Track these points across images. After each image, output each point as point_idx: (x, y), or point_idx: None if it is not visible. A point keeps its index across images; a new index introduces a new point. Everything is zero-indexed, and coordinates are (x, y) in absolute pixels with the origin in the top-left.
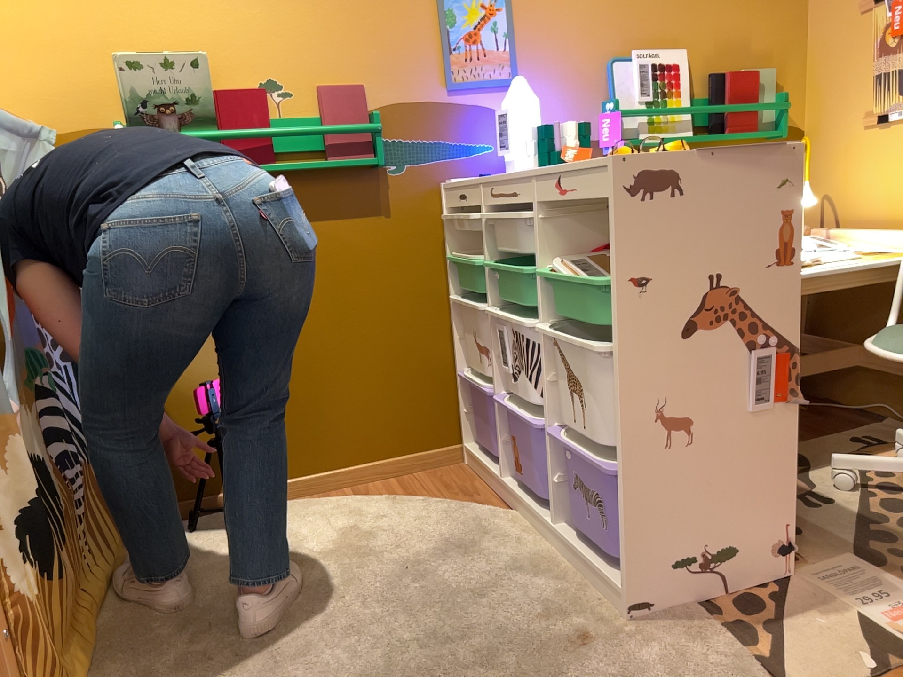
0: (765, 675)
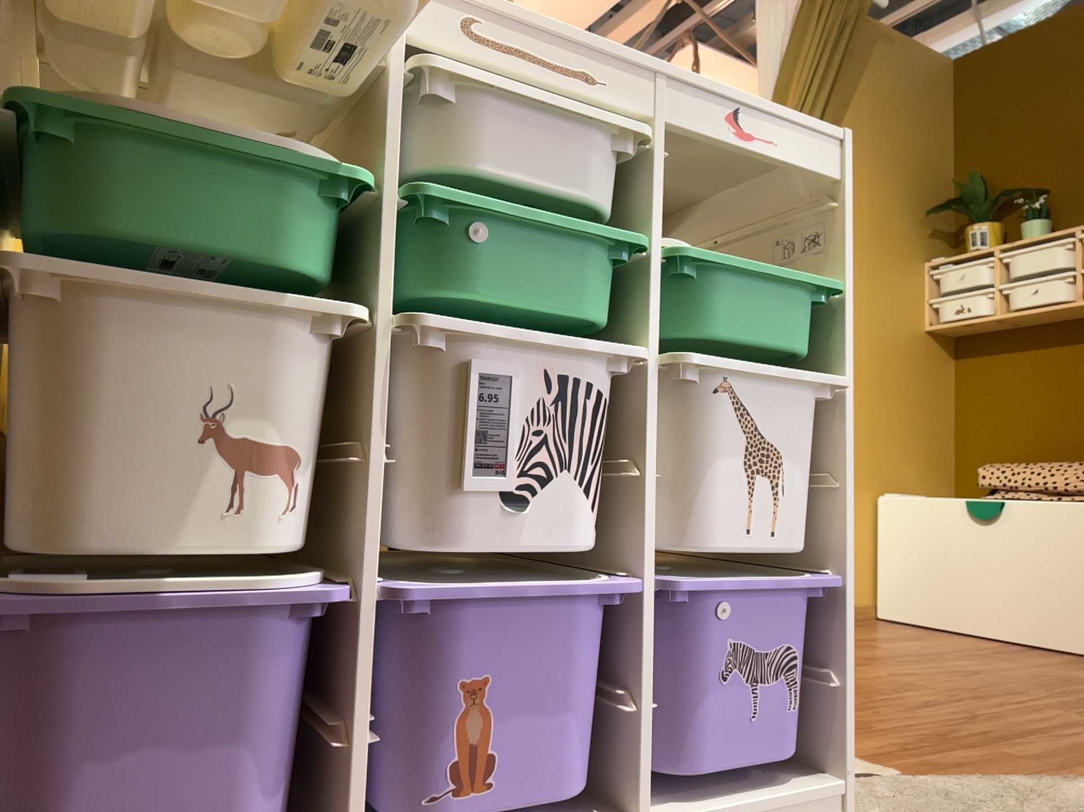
0: (859, 771)
